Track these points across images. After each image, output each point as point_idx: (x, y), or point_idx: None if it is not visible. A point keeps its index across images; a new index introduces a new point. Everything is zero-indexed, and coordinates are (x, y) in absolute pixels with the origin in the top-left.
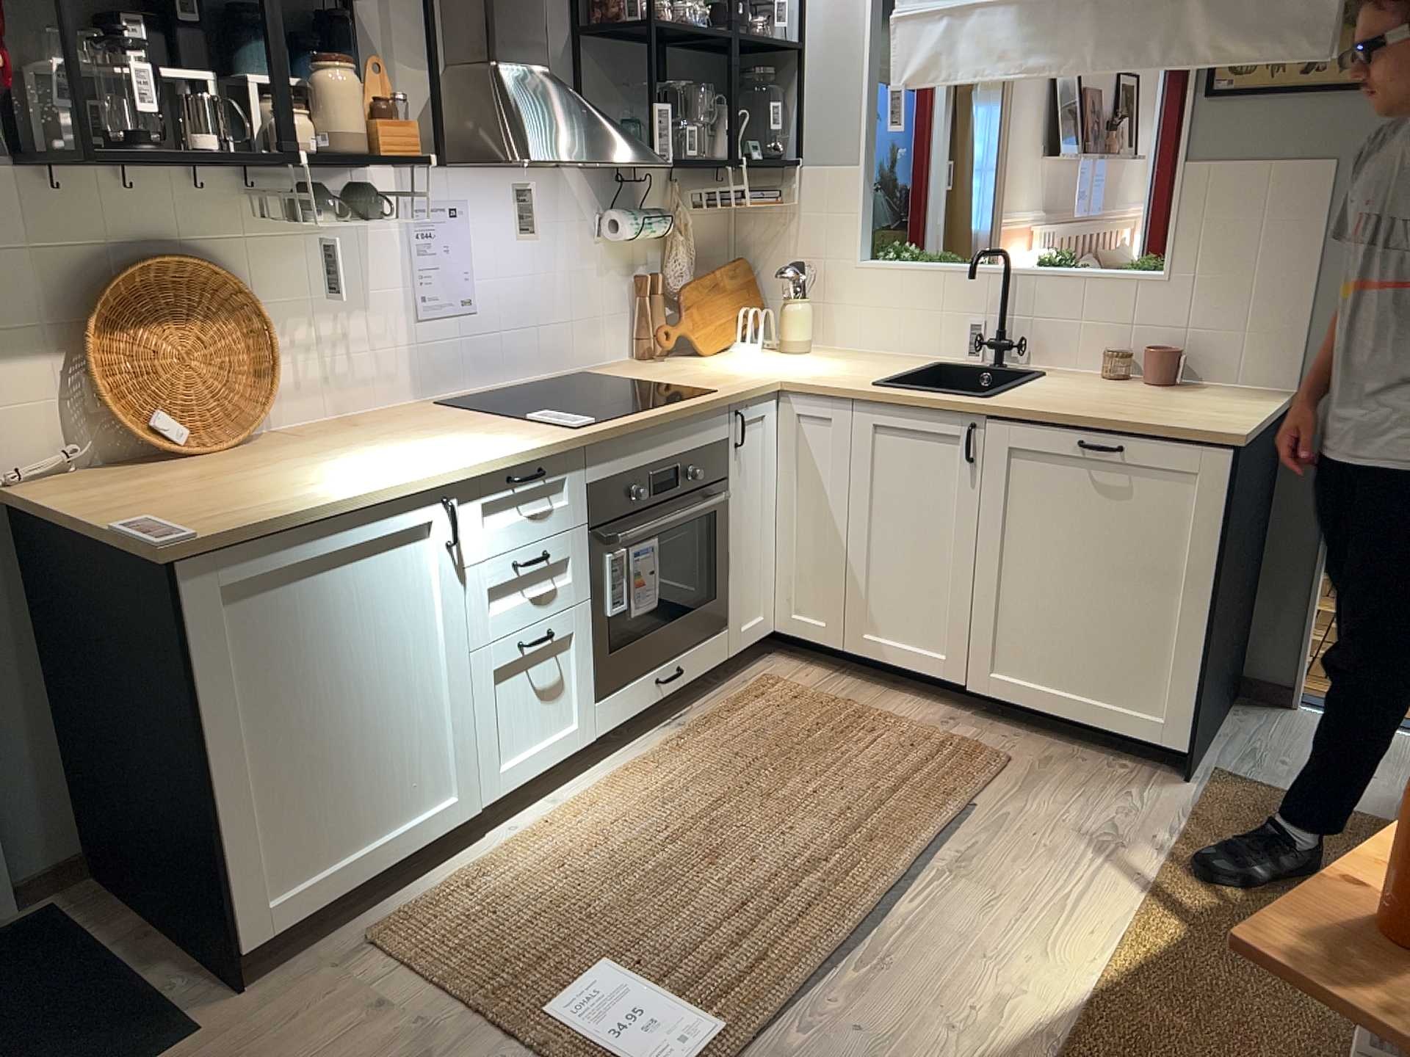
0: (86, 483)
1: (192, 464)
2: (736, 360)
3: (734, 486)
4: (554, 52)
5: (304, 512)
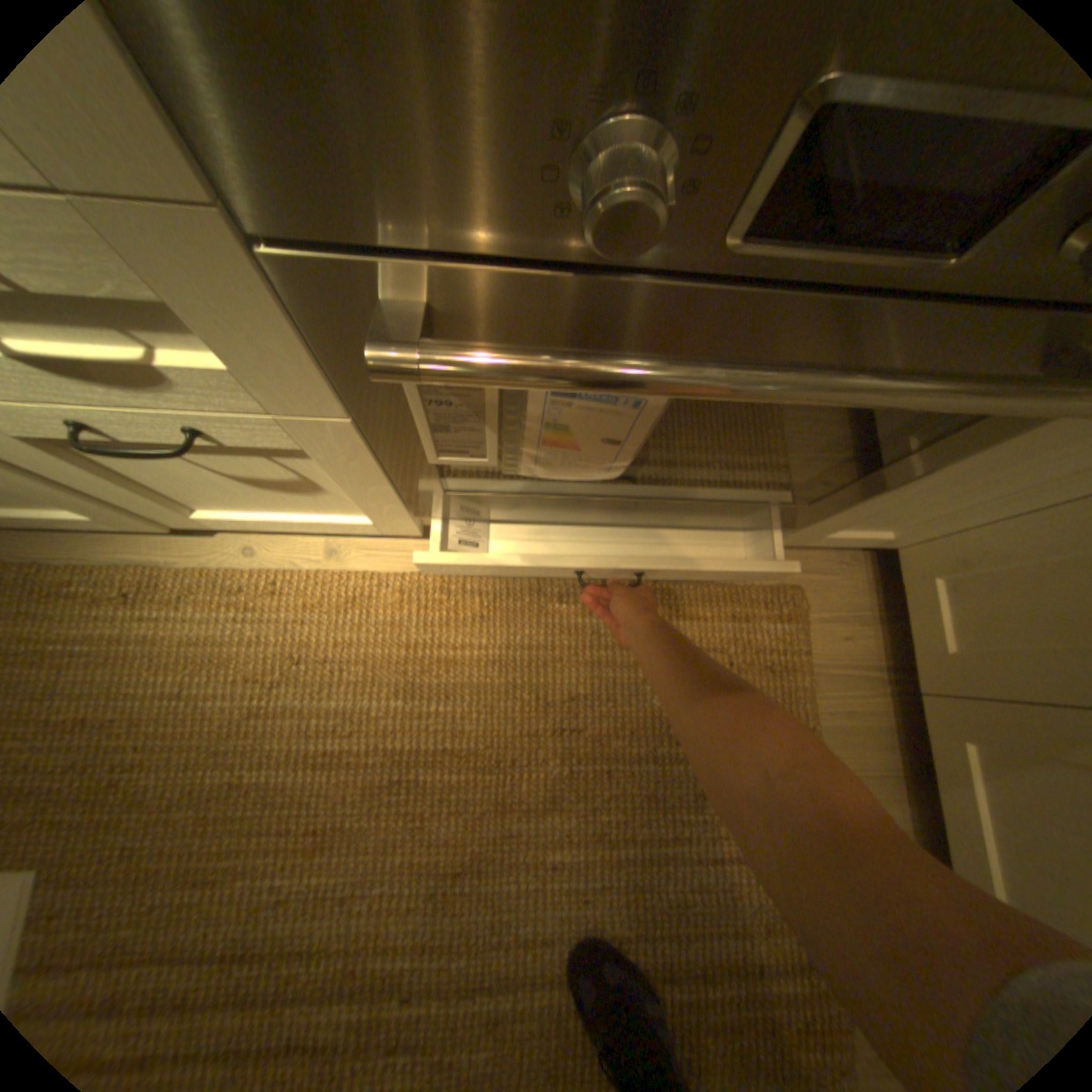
0: None
1: None
2: None
3: None
4: None
5: None
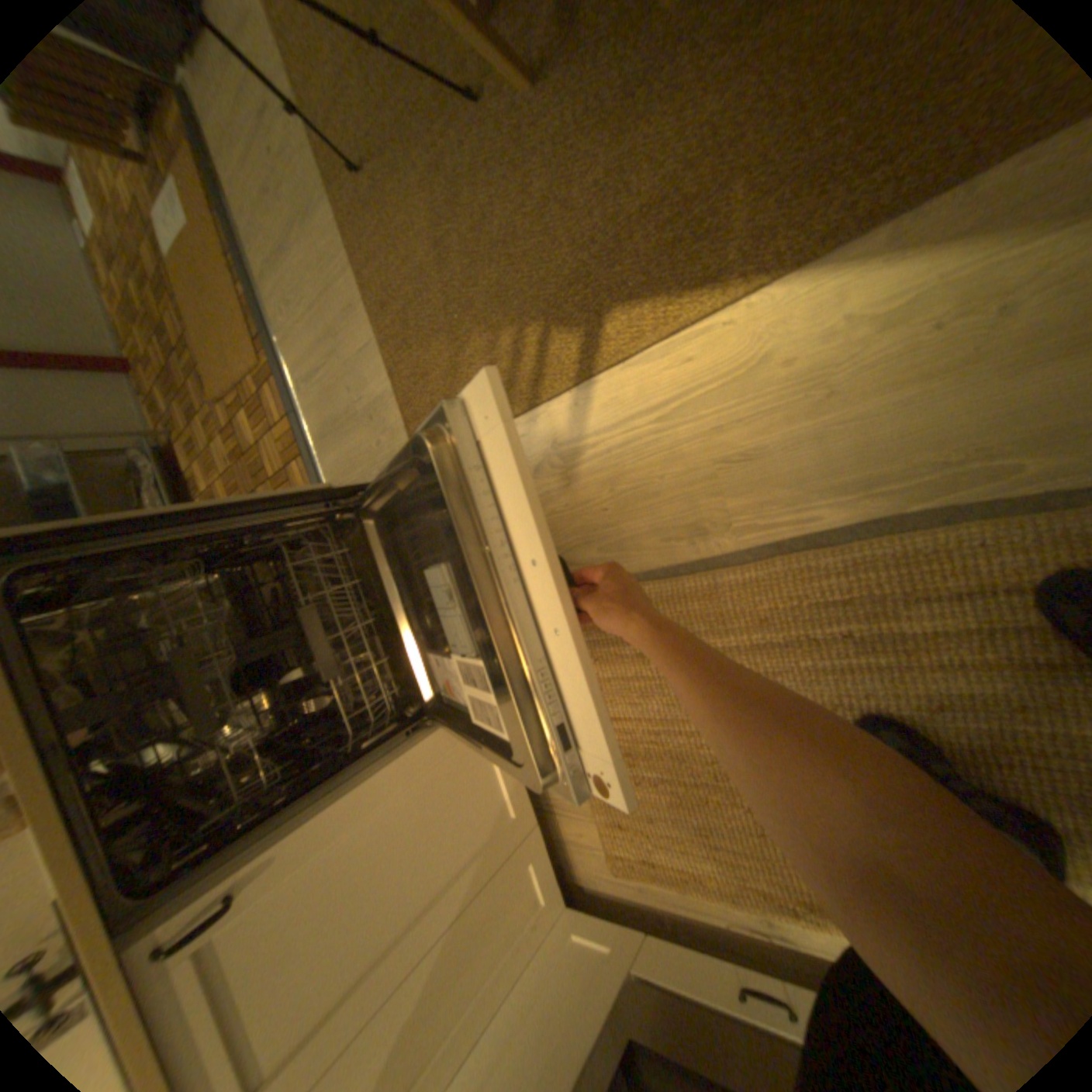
0: None
1: None
2: None
3: None
4: None
5: None
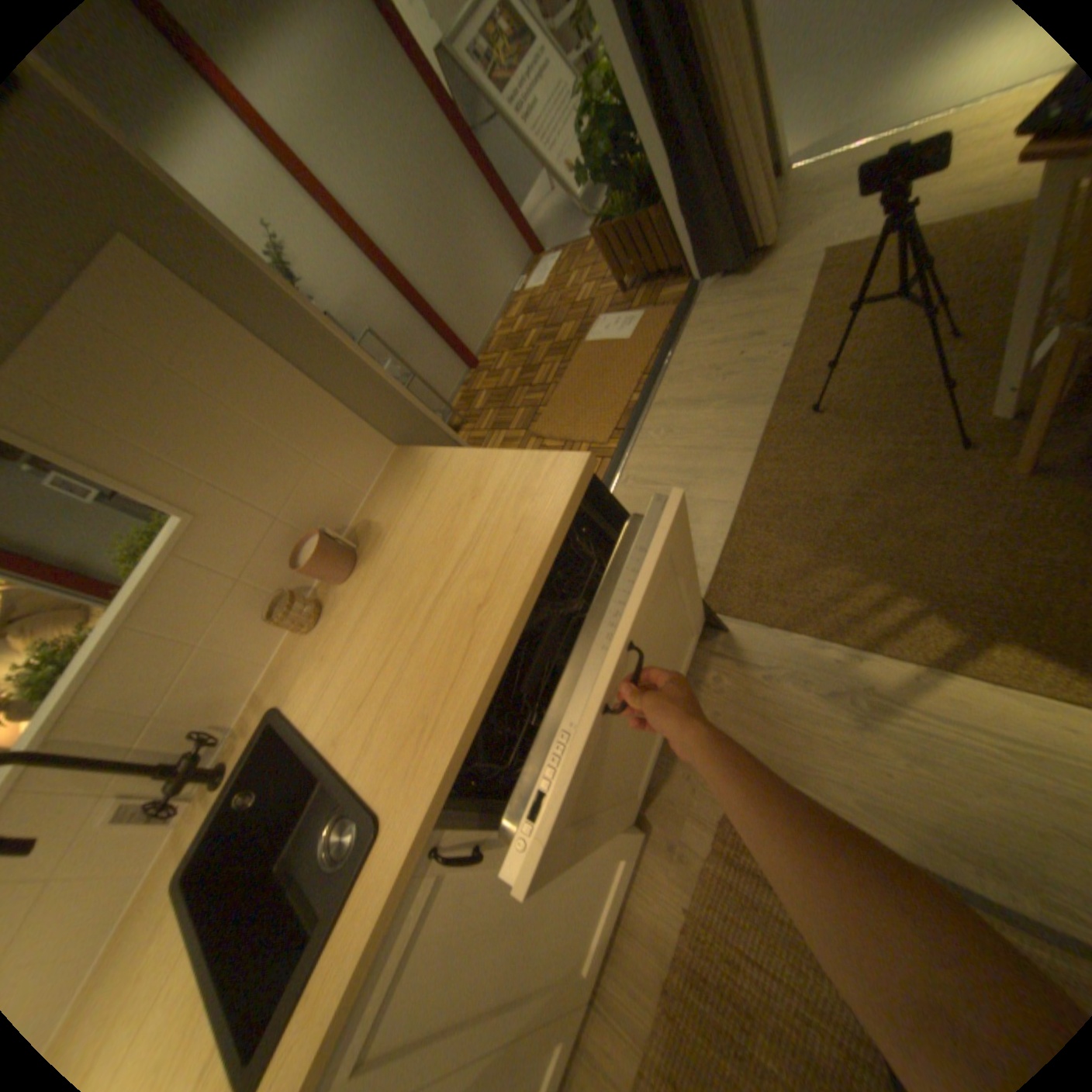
0: None
1: None
2: None
3: None
4: None
5: None
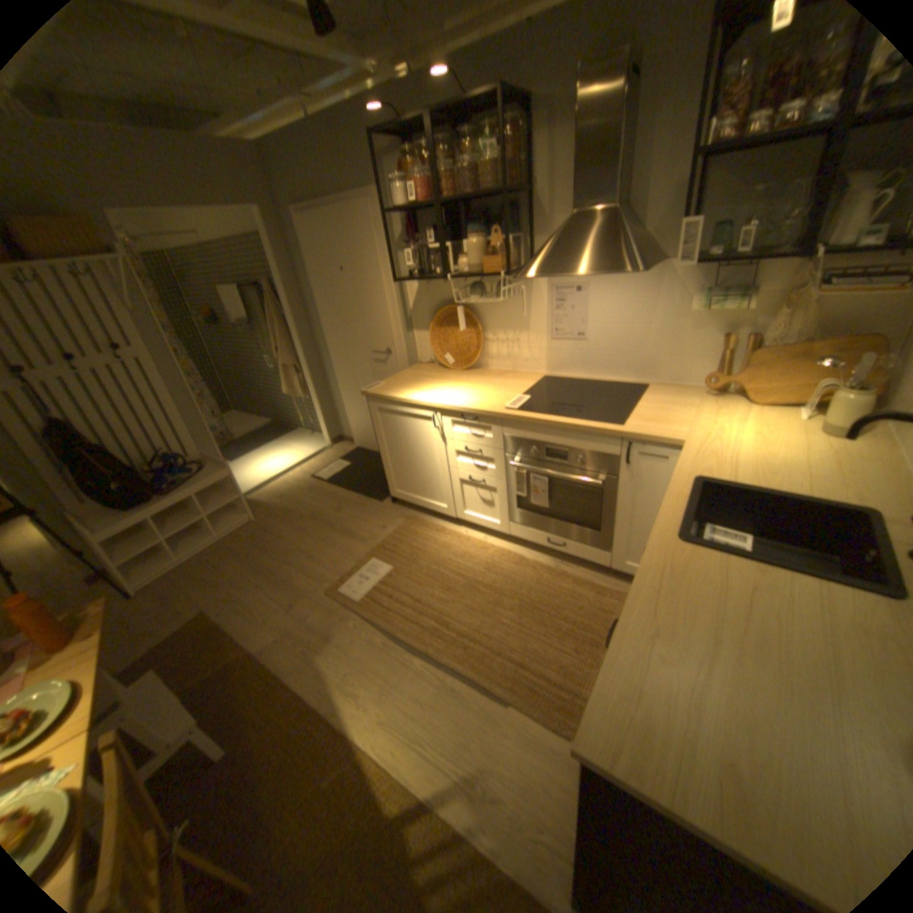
0: (424, 368)
1: (444, 372)
2: (755, 417)
3: (622, 485)
4: (678, 177)
5: (391, 397)
